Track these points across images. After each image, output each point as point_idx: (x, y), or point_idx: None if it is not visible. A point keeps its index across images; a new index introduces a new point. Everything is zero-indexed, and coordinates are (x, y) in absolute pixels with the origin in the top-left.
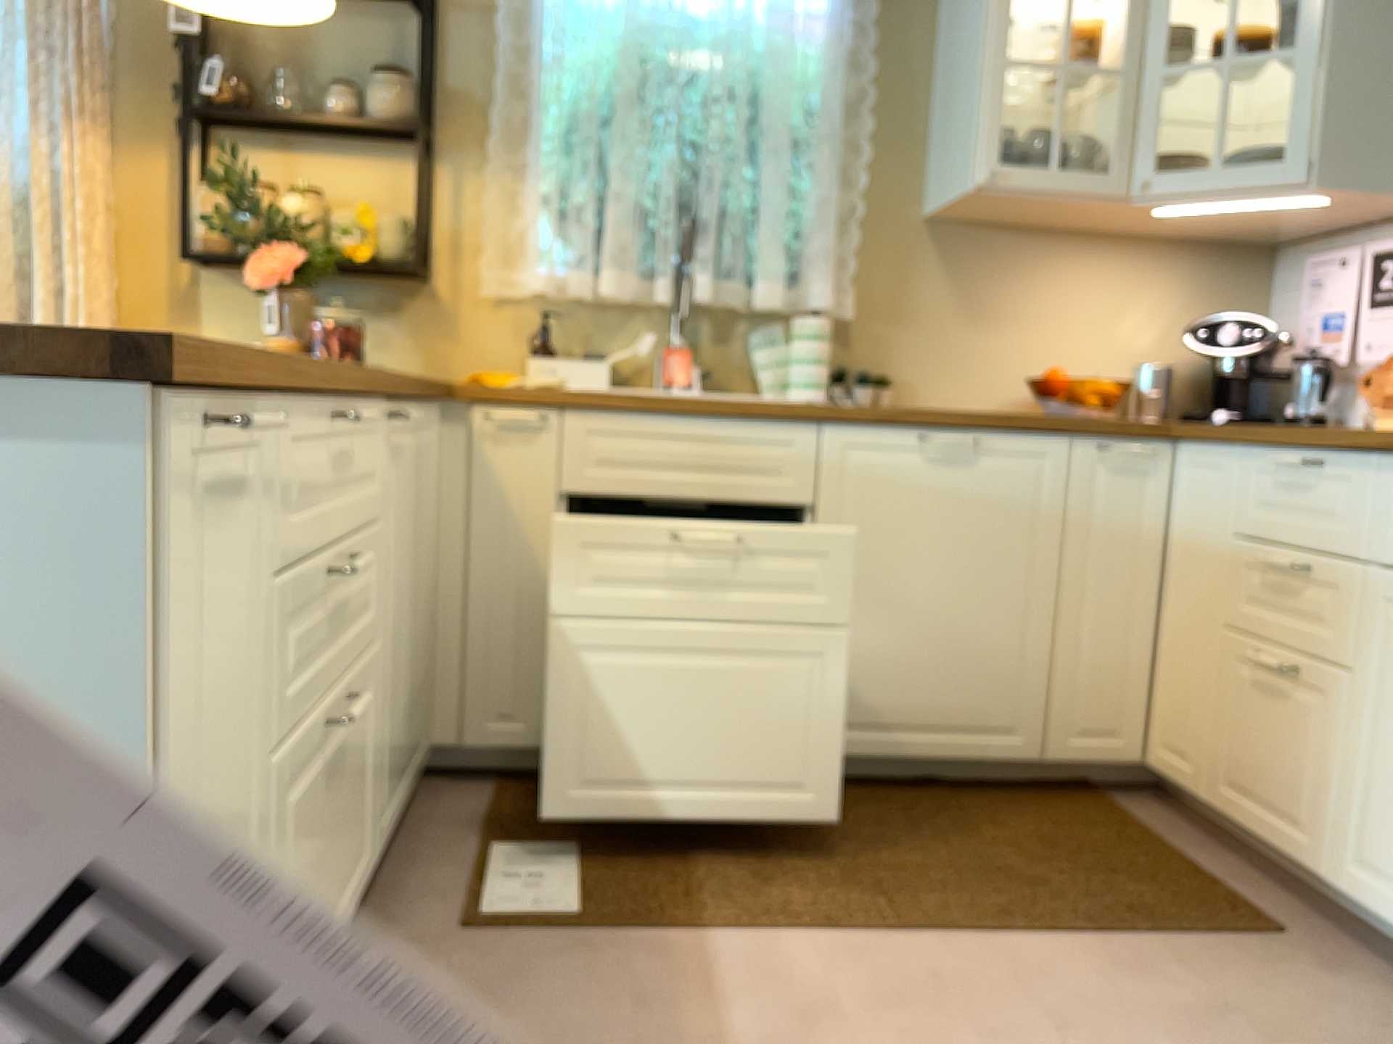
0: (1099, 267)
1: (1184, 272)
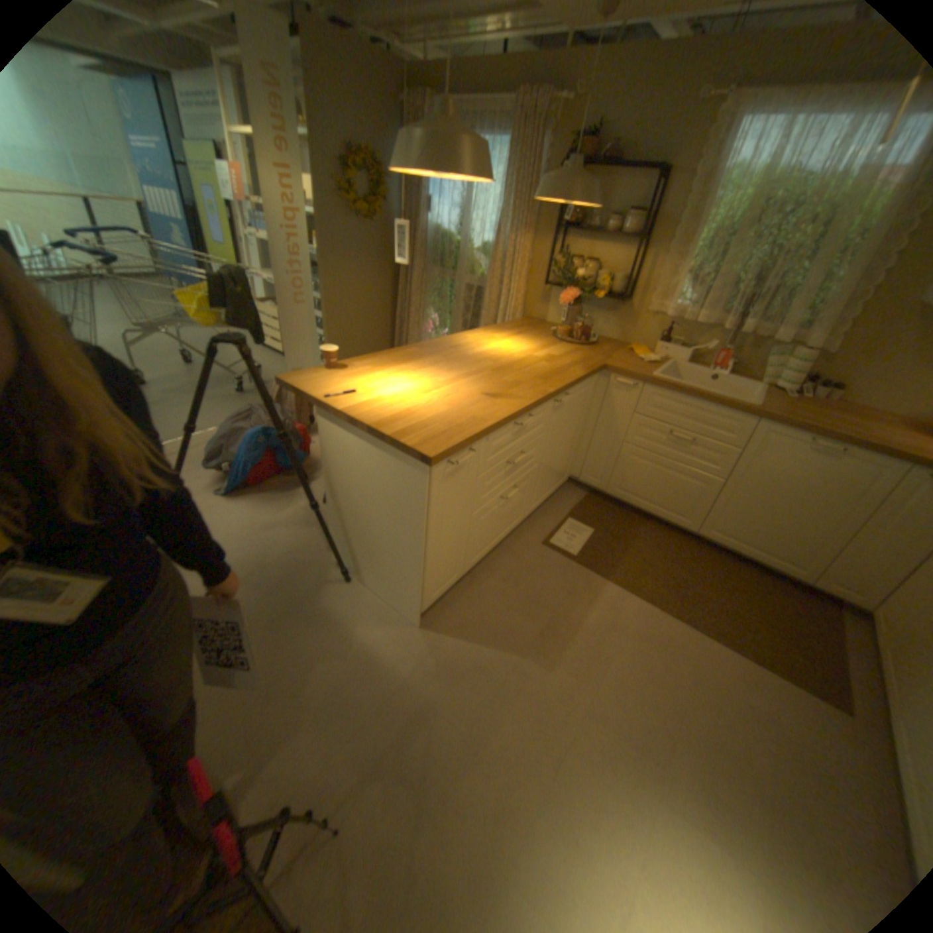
0: None
1: None
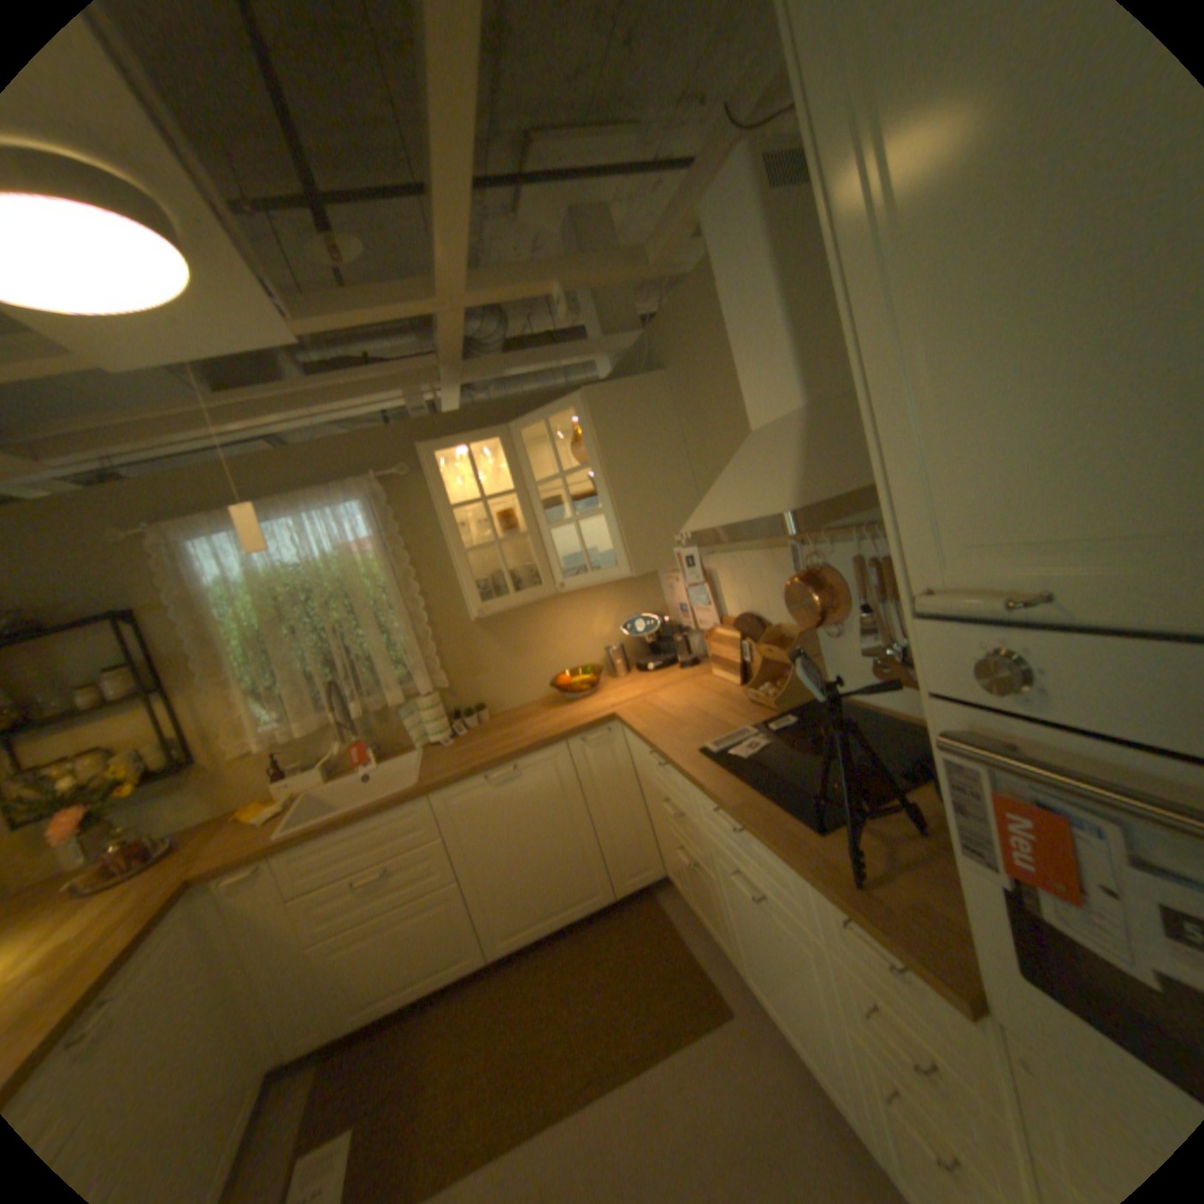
0: (569, 605)
1: (612, 592)
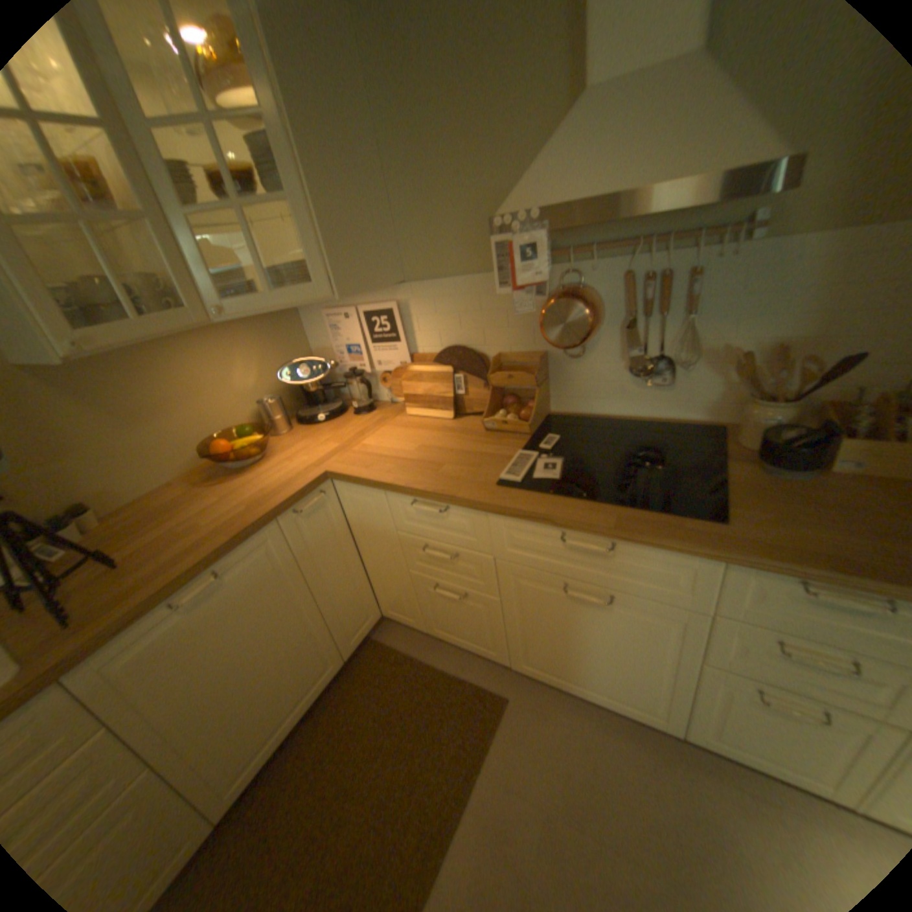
0: (196, 349)
1: (250, 332)
